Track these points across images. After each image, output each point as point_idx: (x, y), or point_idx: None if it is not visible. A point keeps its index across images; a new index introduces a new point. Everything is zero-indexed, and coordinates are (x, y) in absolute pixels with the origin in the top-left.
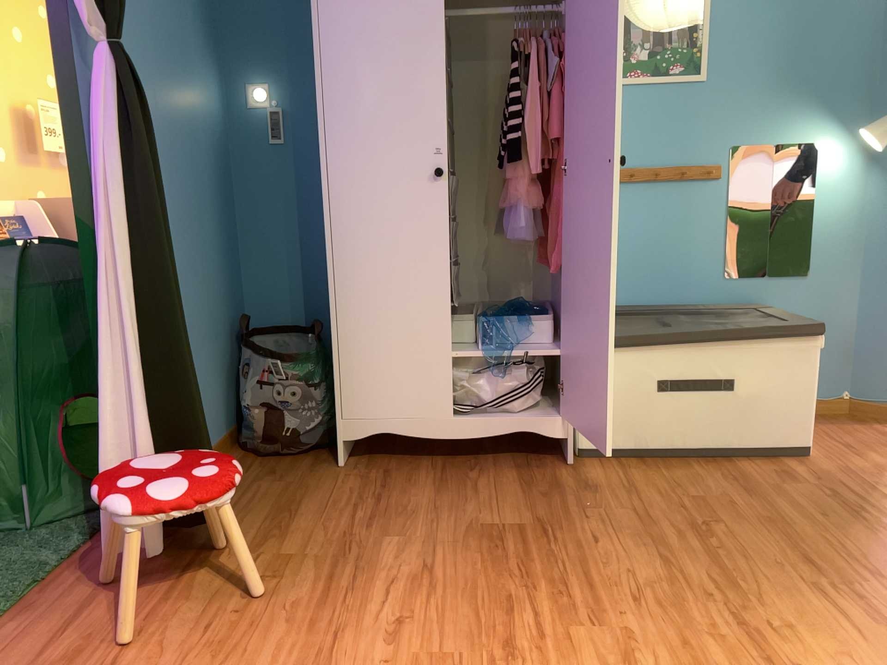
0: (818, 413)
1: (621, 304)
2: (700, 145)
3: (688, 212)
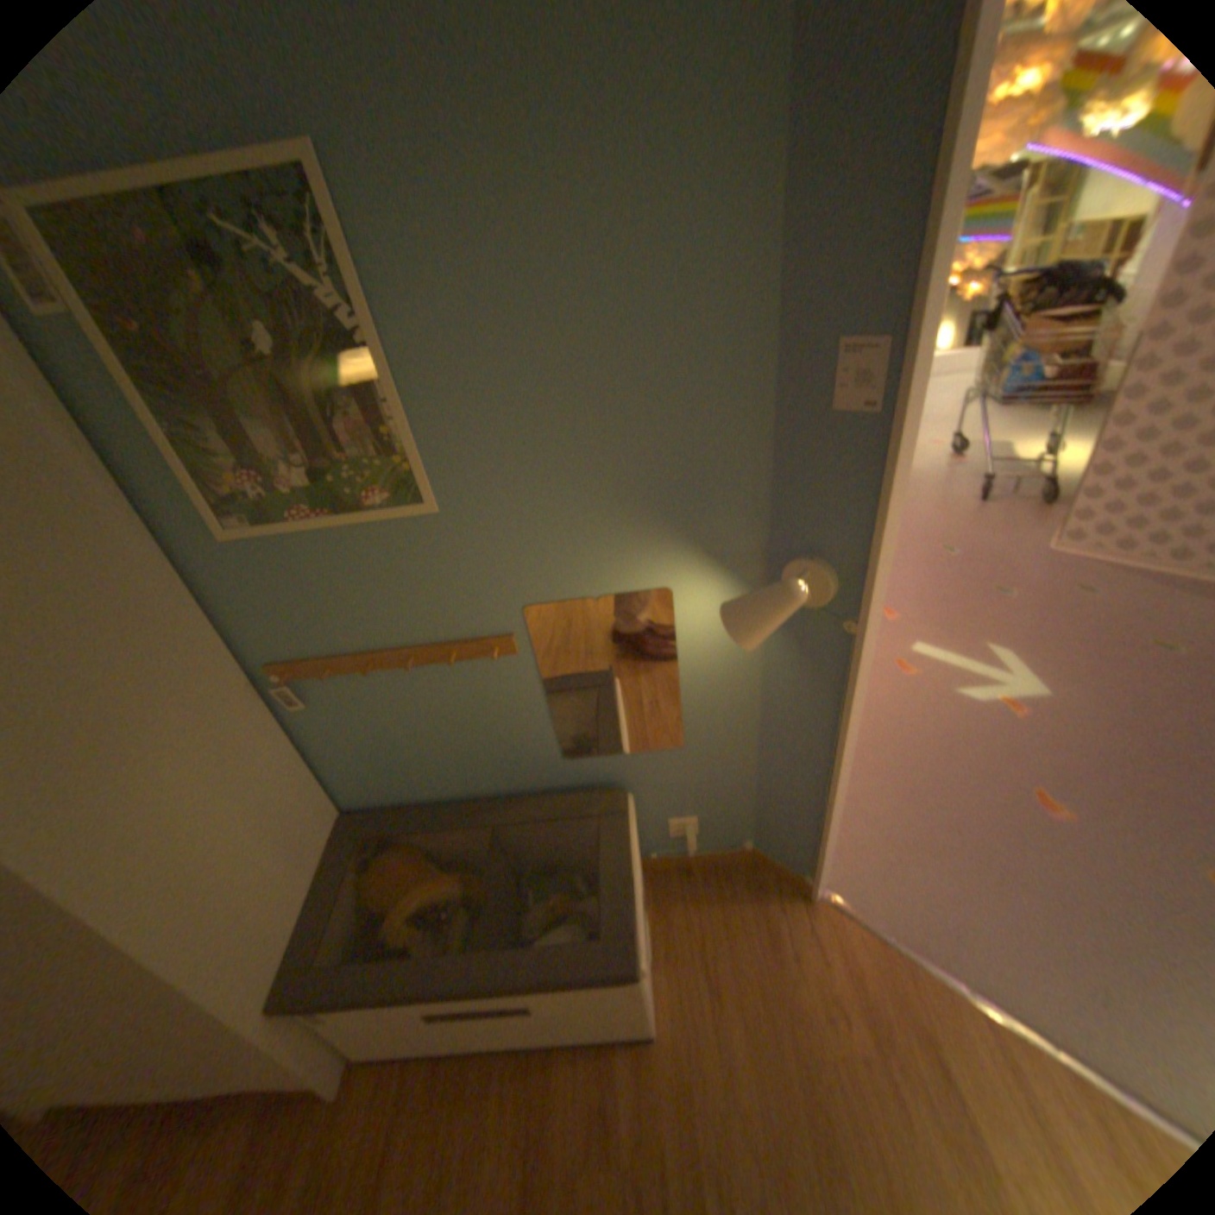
0: (712, 867)
1: (428, 797)
2: (469, 607)
3: (483, 694)
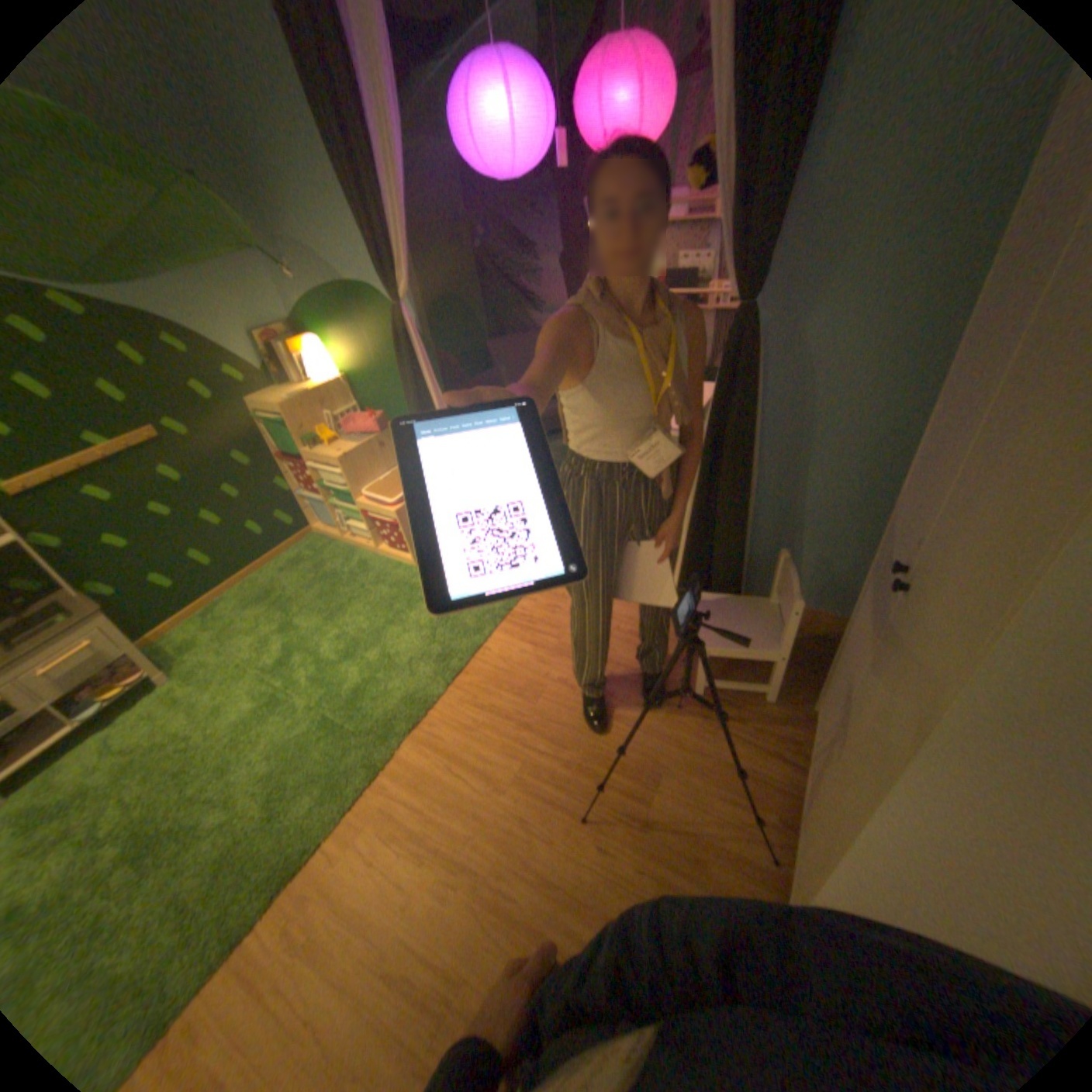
0: None
1: None
2: None
3: None
